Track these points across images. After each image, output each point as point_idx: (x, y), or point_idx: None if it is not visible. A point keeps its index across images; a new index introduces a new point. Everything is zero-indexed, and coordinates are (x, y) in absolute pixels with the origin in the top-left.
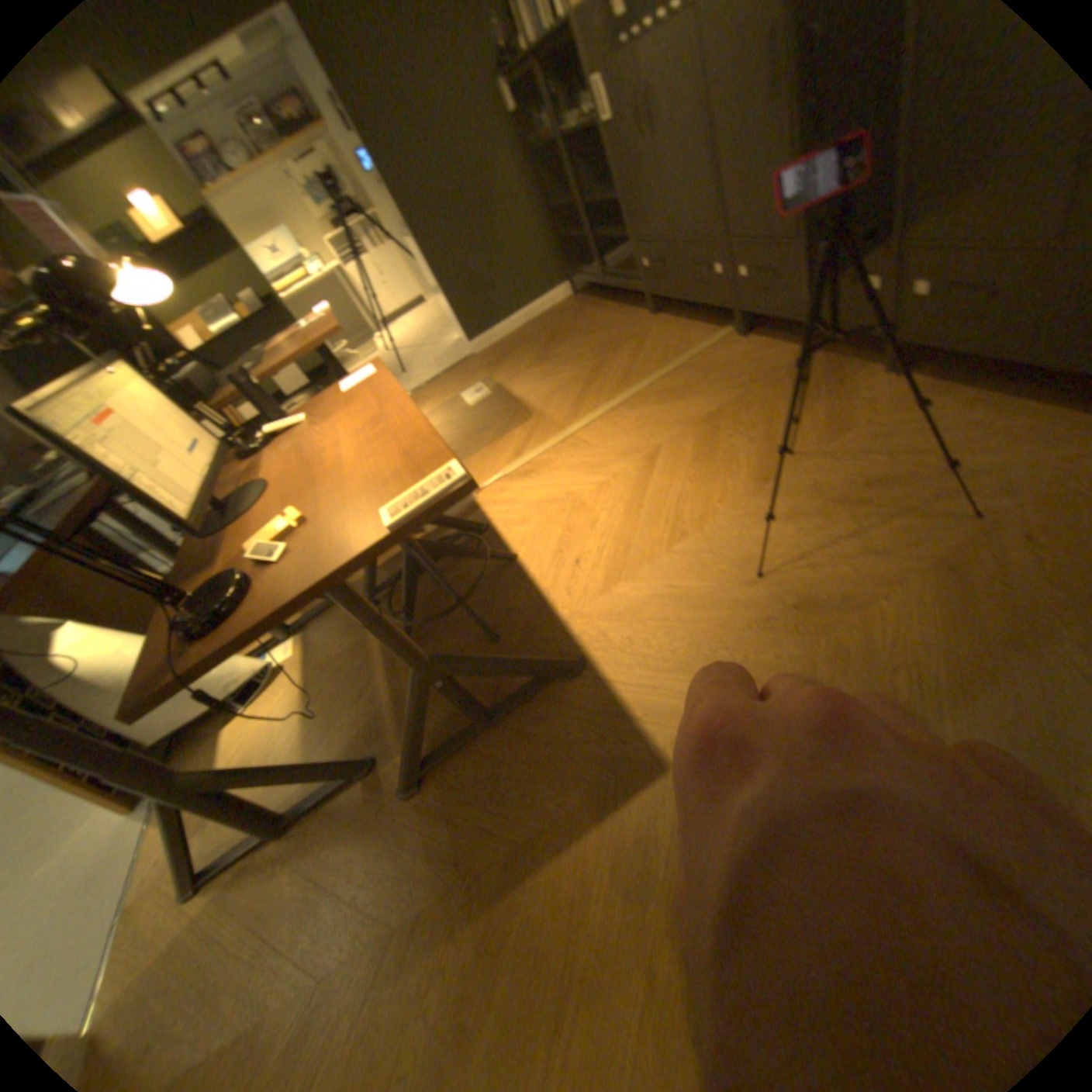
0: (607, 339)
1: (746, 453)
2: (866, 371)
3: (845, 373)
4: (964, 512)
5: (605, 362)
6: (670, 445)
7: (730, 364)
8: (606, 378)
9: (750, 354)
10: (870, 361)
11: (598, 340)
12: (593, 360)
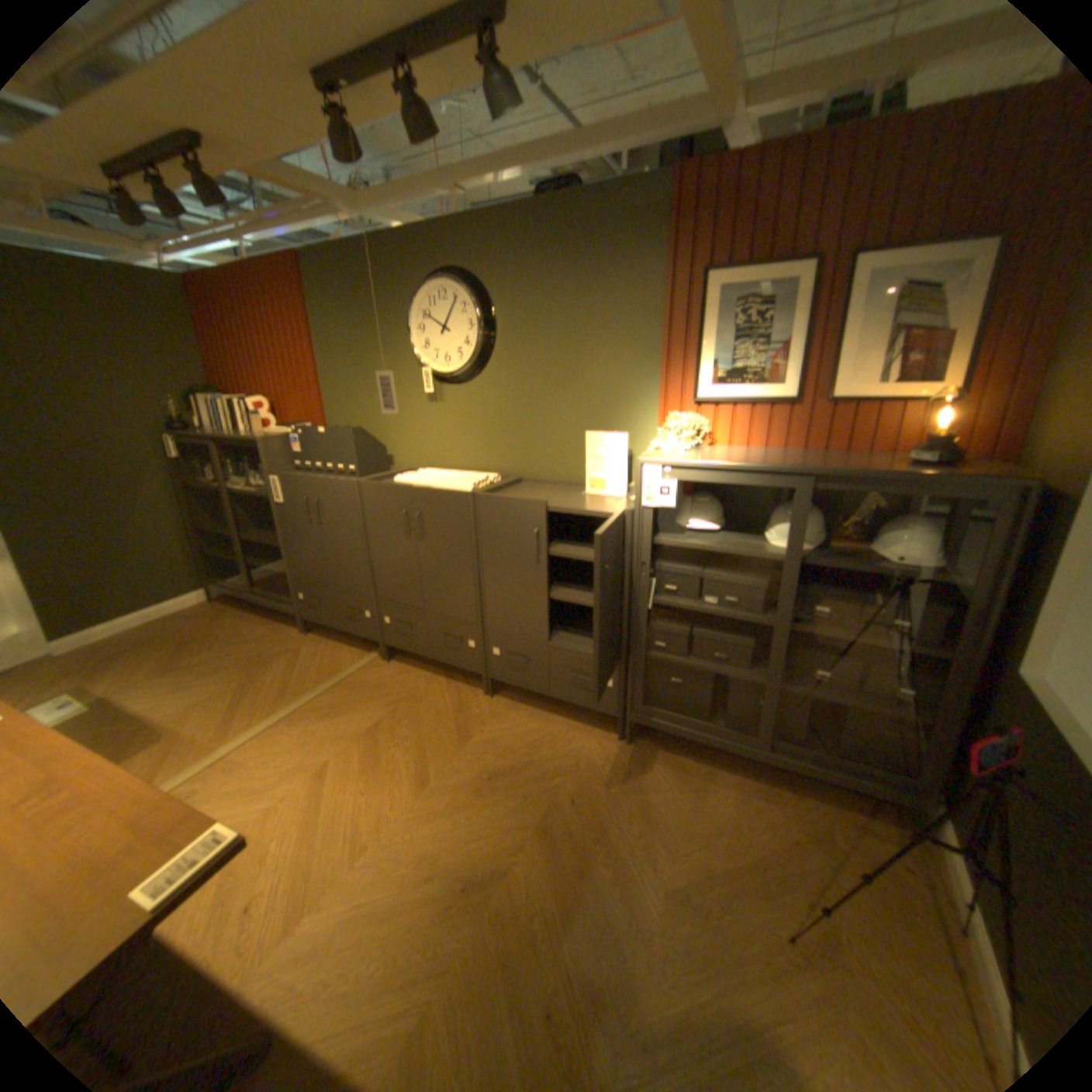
0: (256, 654)
1: (403, 763)
2: (472, 695)
3: (460, 695)
4: (540, 791)
5: (256, 678)
6: (337, 762)
7: (379, 685)
8: (259, 695)
9: (393, 678)
10: (473, 687)
11: (245, 655)
12: (241, 676)
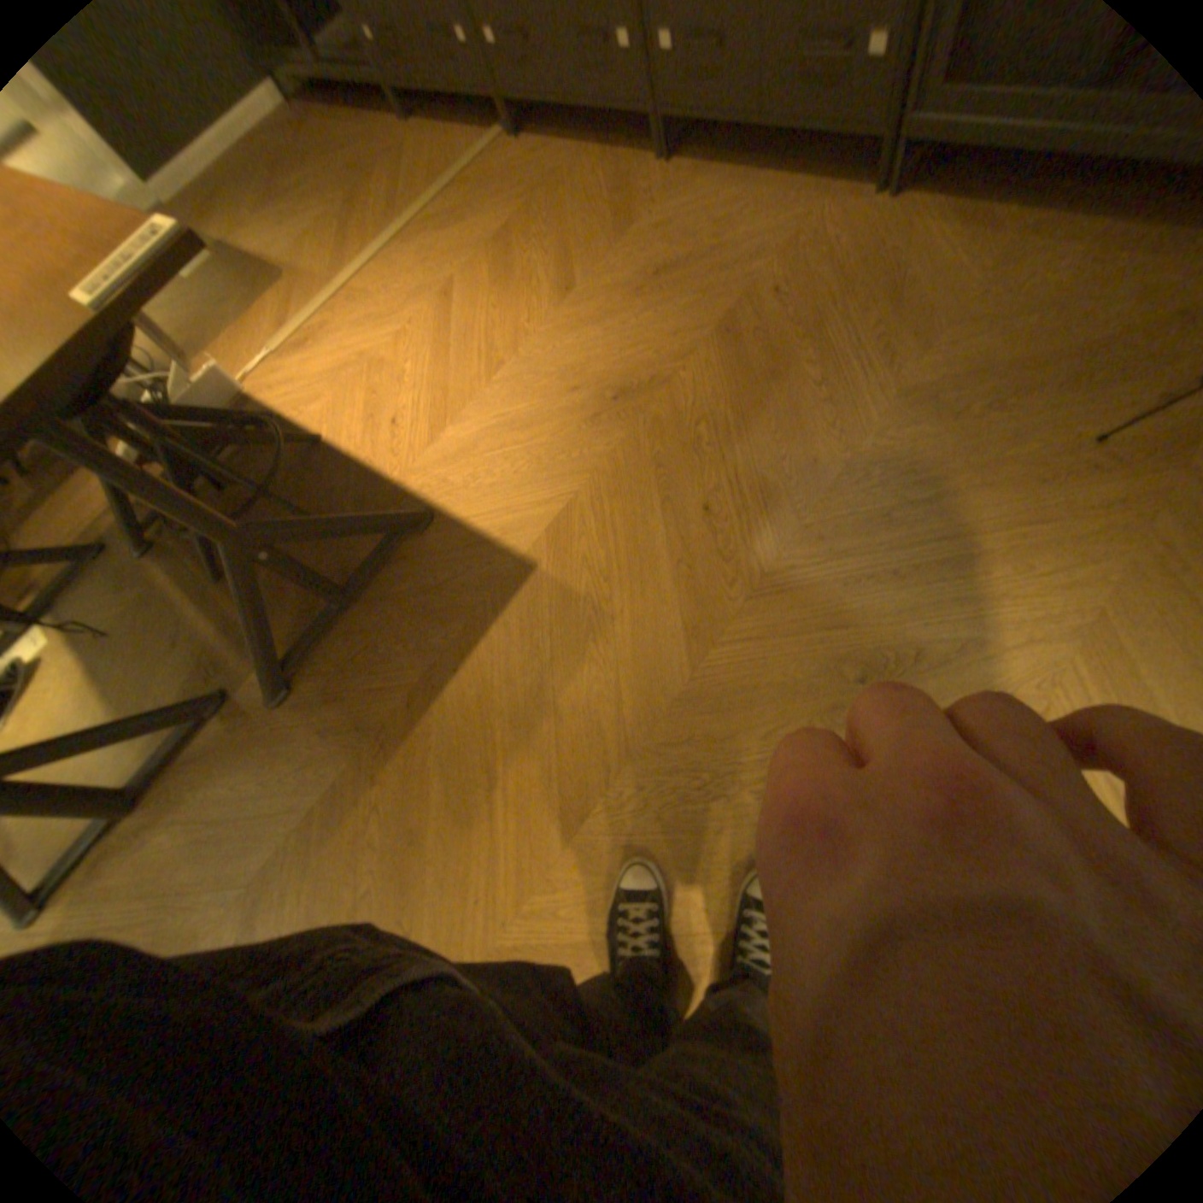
0: (352, 162)
1: (542, 269)
2: (638, 163)
3: (620, 167)
4: (731, 281)
5: (358, 193)
6: (463, 277)
7: (505, 173)
8: (366, 213)
9: (525, 159)
10: (640, 151)
11: (341, 166)
12: (342, 193)
